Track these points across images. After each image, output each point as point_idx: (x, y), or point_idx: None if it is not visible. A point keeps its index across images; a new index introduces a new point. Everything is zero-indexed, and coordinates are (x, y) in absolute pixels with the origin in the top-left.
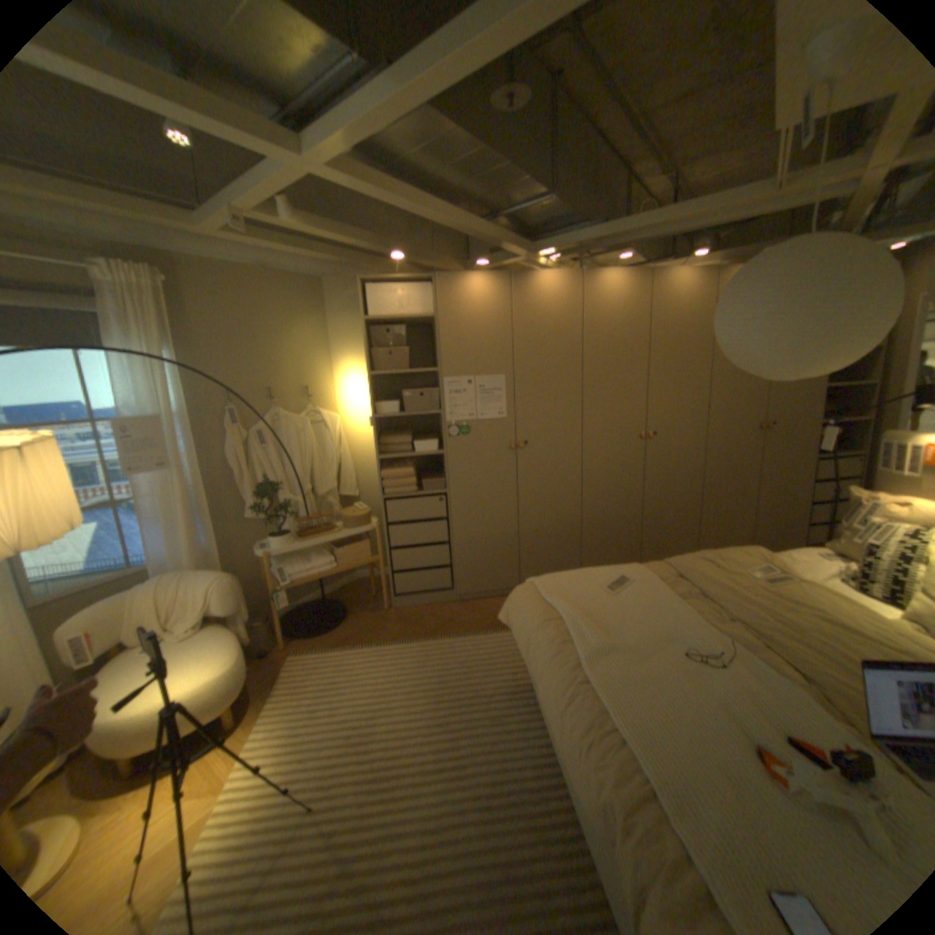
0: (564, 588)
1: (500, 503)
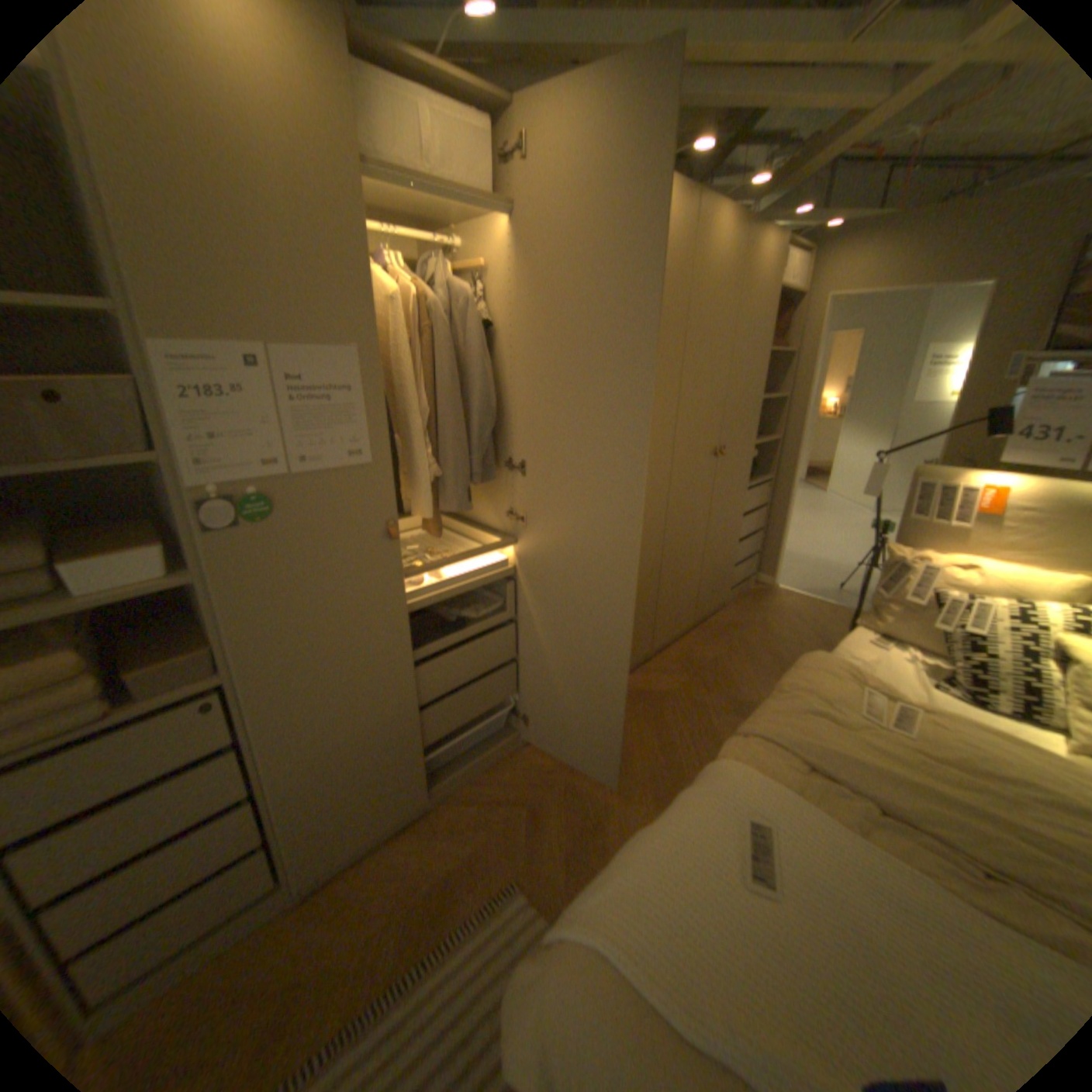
0: (716, 966)
1: (376, 661)
